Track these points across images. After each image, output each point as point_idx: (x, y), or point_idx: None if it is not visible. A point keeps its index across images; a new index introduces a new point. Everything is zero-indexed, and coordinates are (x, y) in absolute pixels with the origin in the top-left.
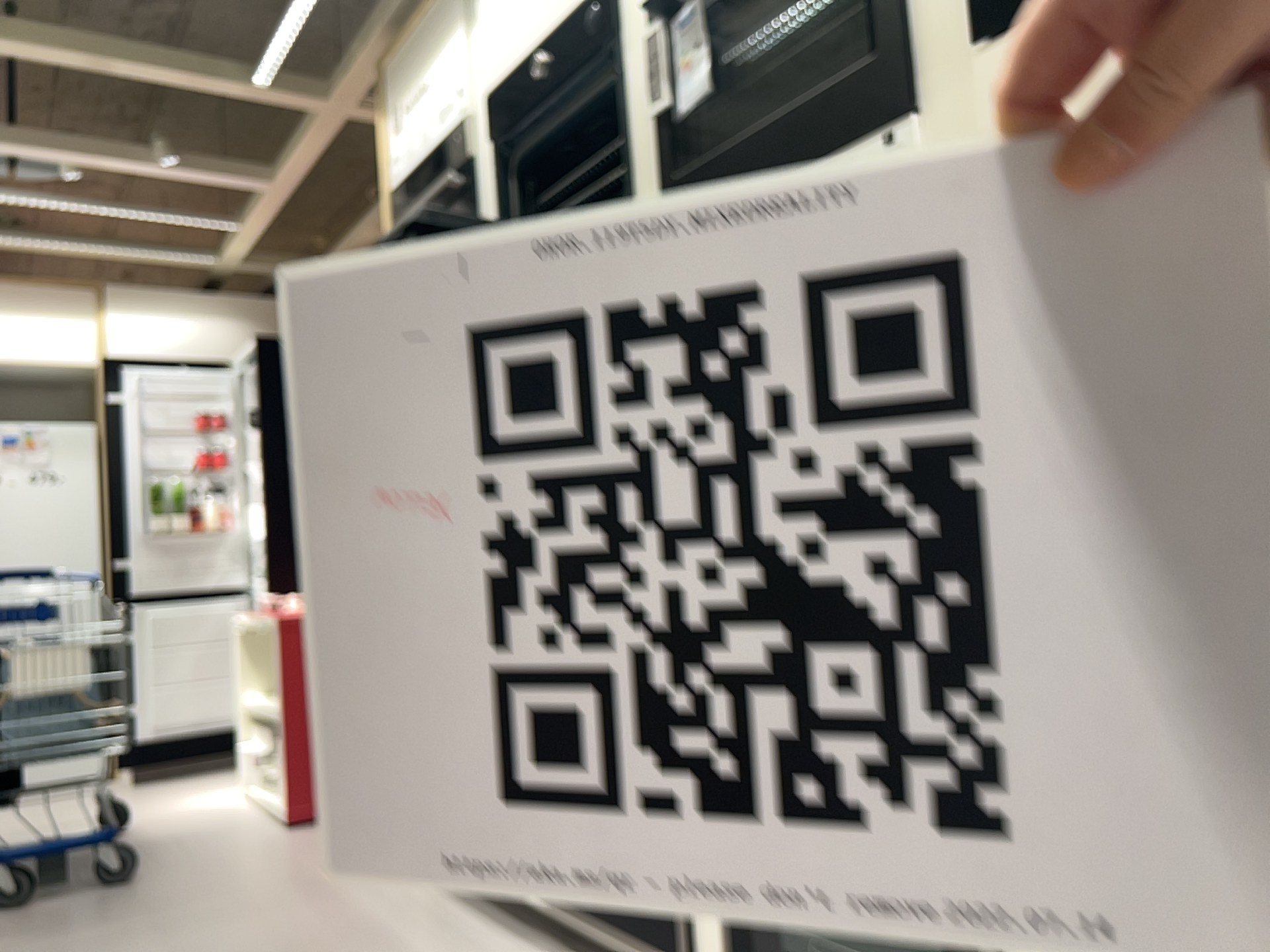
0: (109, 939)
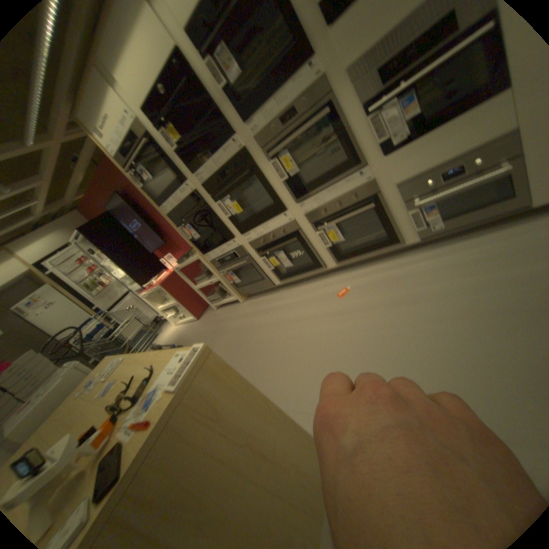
0: None
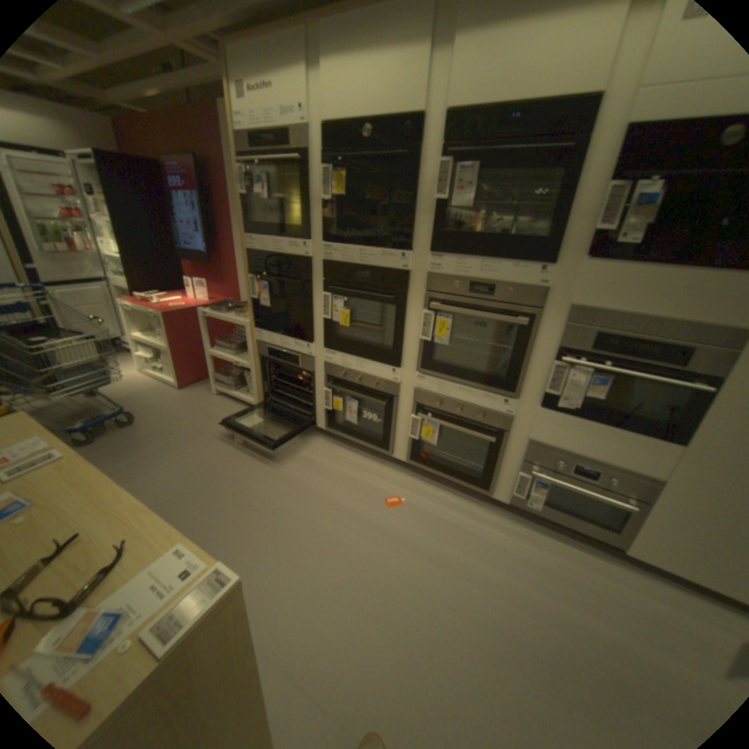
0: (155, 455)
